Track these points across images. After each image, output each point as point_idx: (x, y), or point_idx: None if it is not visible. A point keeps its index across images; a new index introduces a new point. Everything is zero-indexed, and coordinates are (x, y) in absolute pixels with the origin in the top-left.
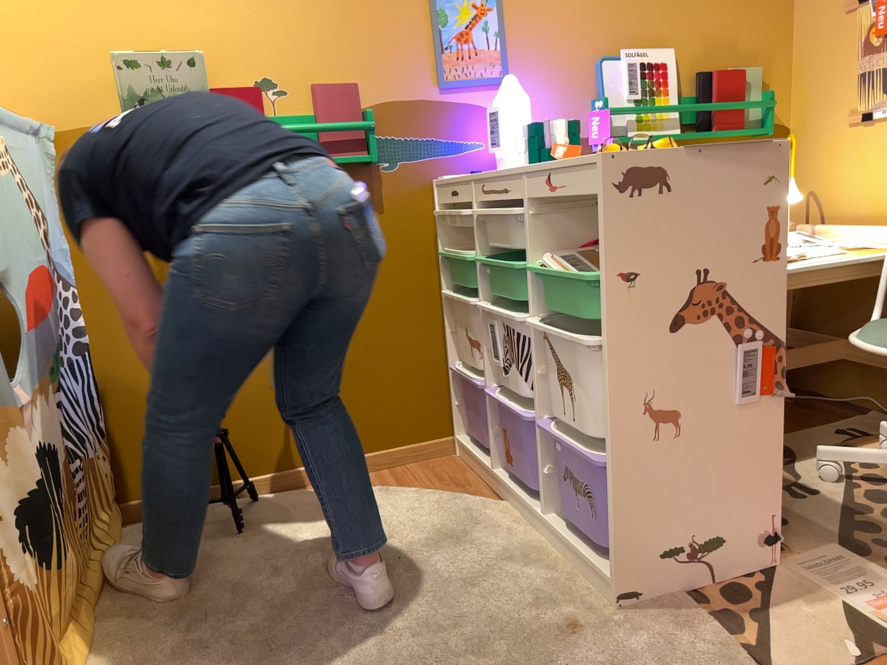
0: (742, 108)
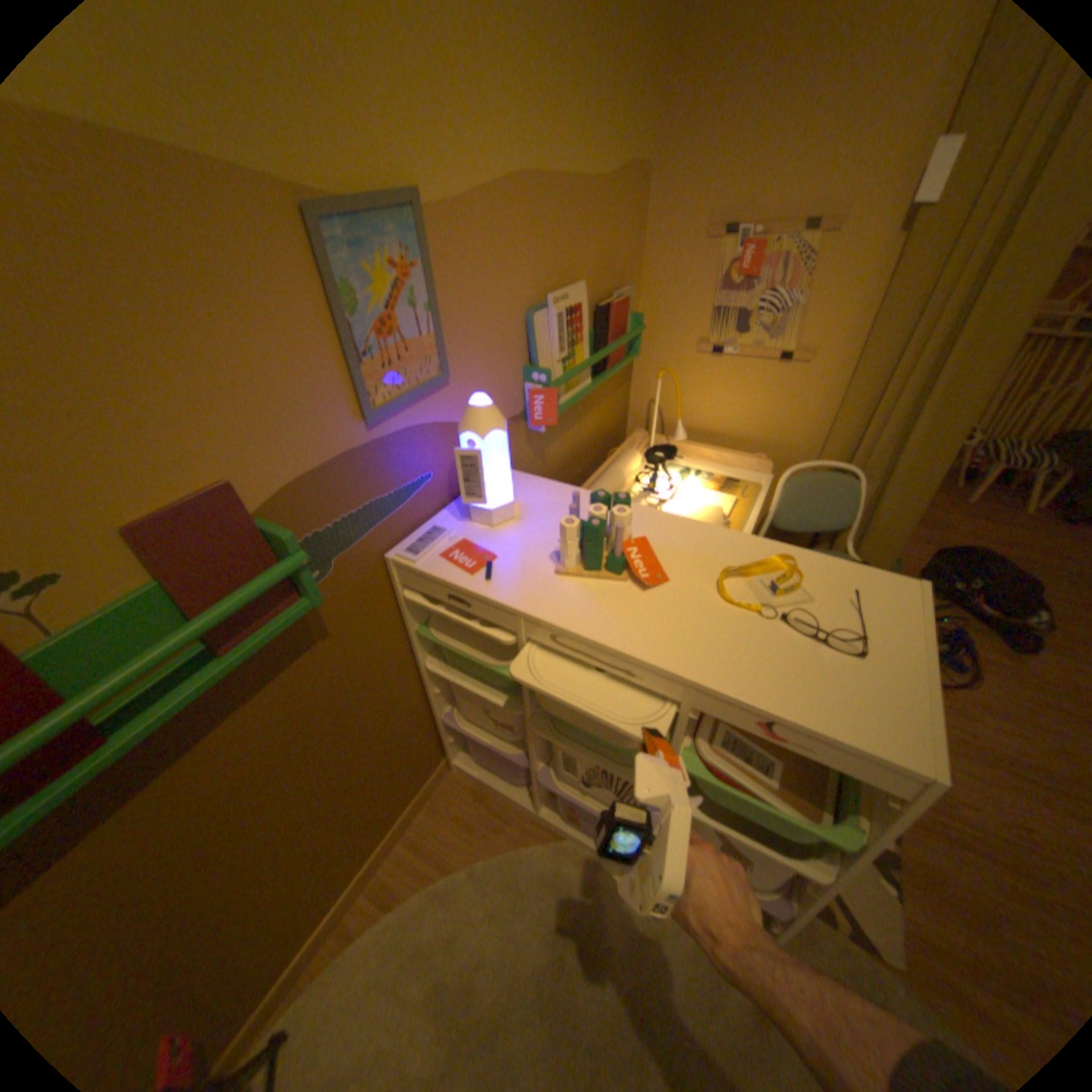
0: (626, 337)
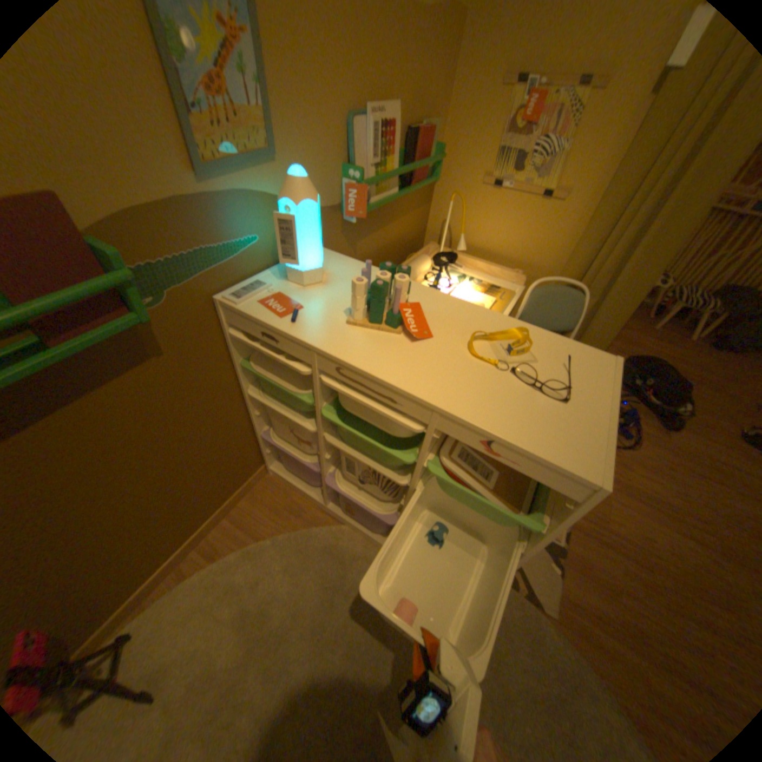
0: (429, 161)
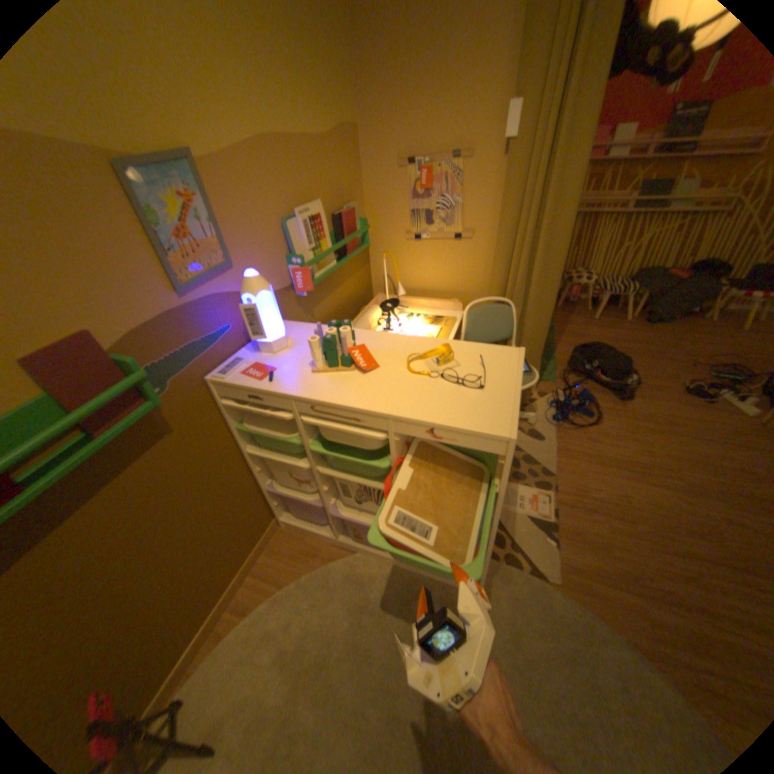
0: (357, 234)
